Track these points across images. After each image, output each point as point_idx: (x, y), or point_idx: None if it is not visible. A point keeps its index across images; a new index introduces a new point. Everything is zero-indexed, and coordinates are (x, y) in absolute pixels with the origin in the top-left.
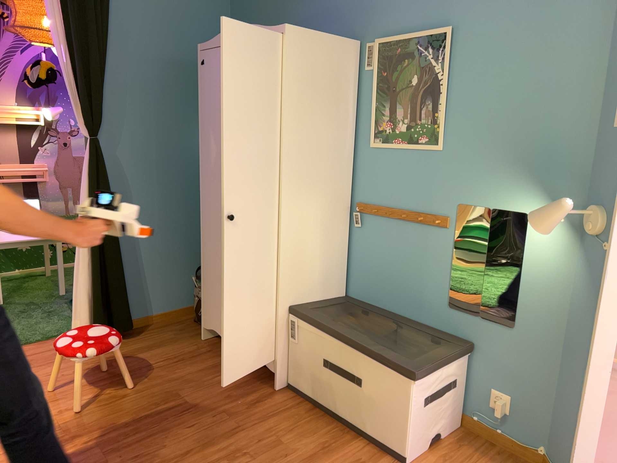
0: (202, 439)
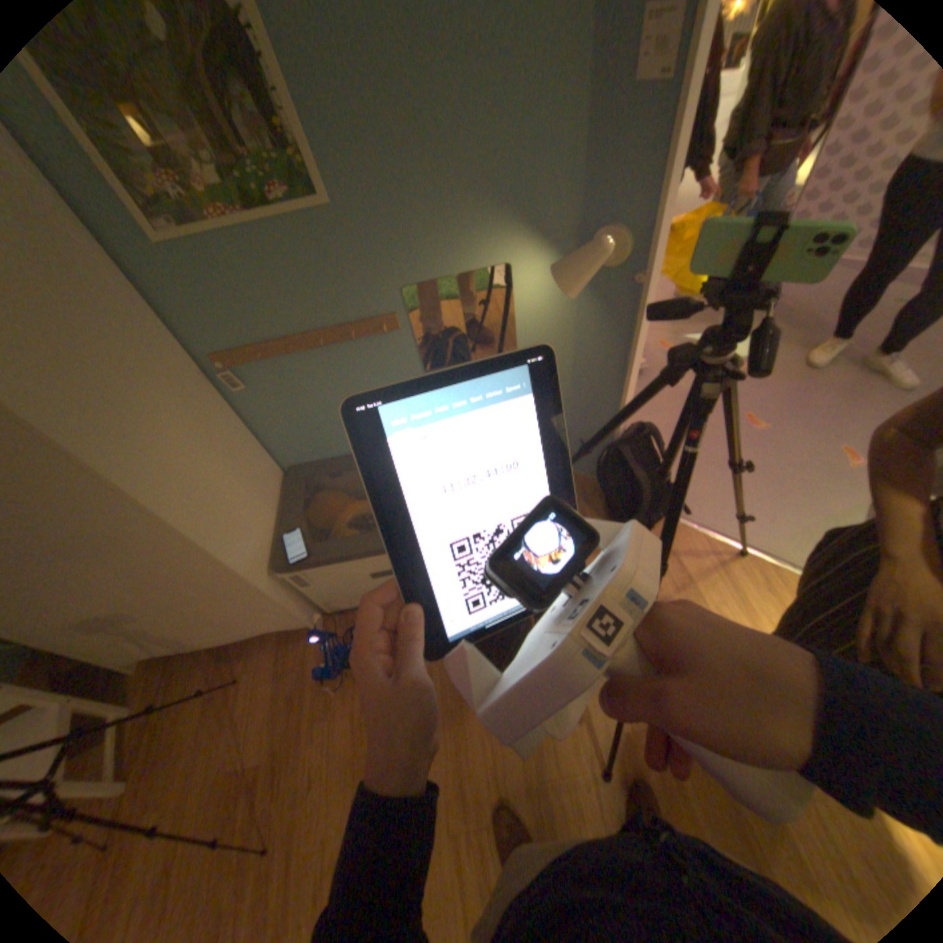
0: (341, 779)
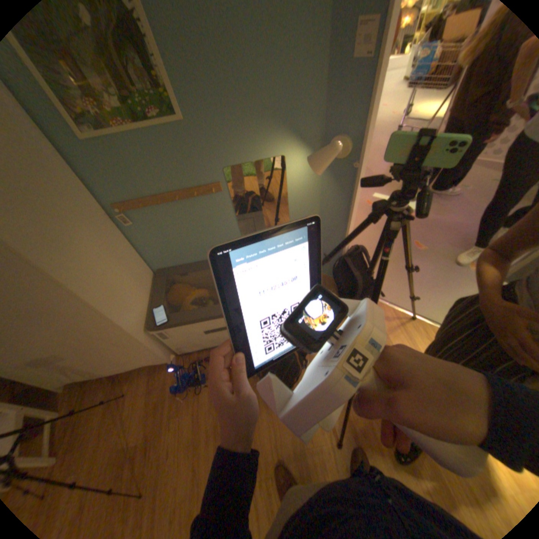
0: (186, 451)
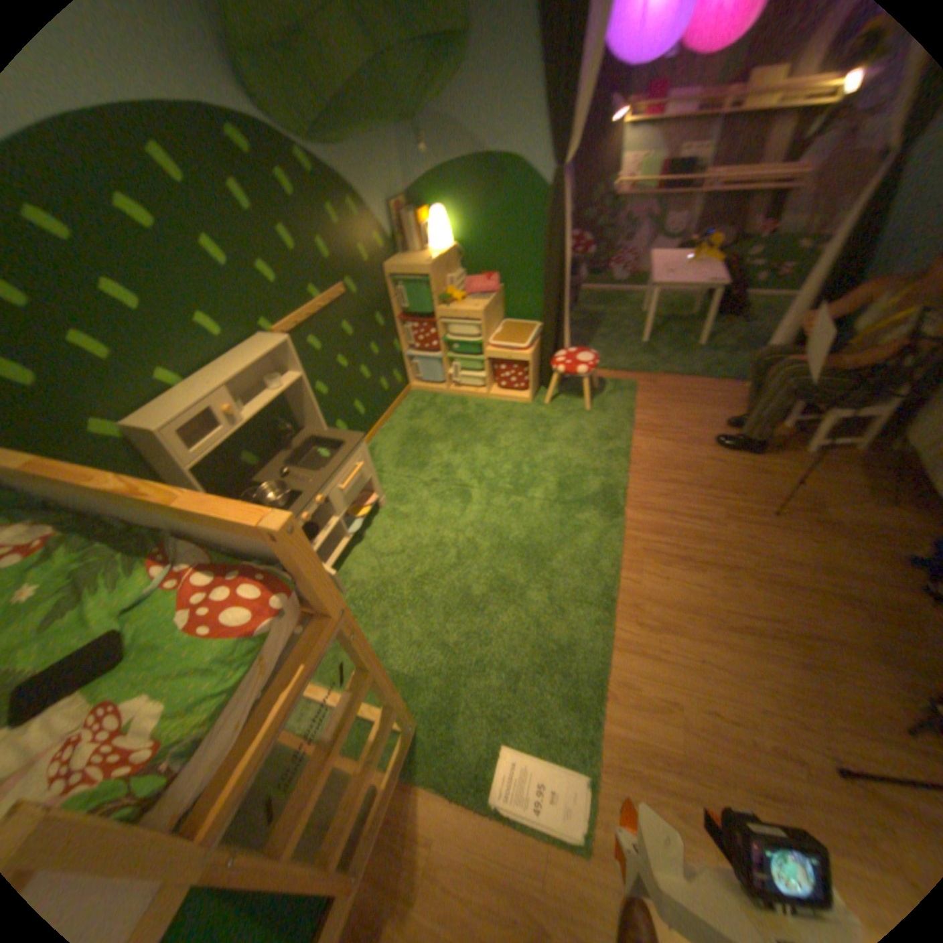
0: (824, 564)
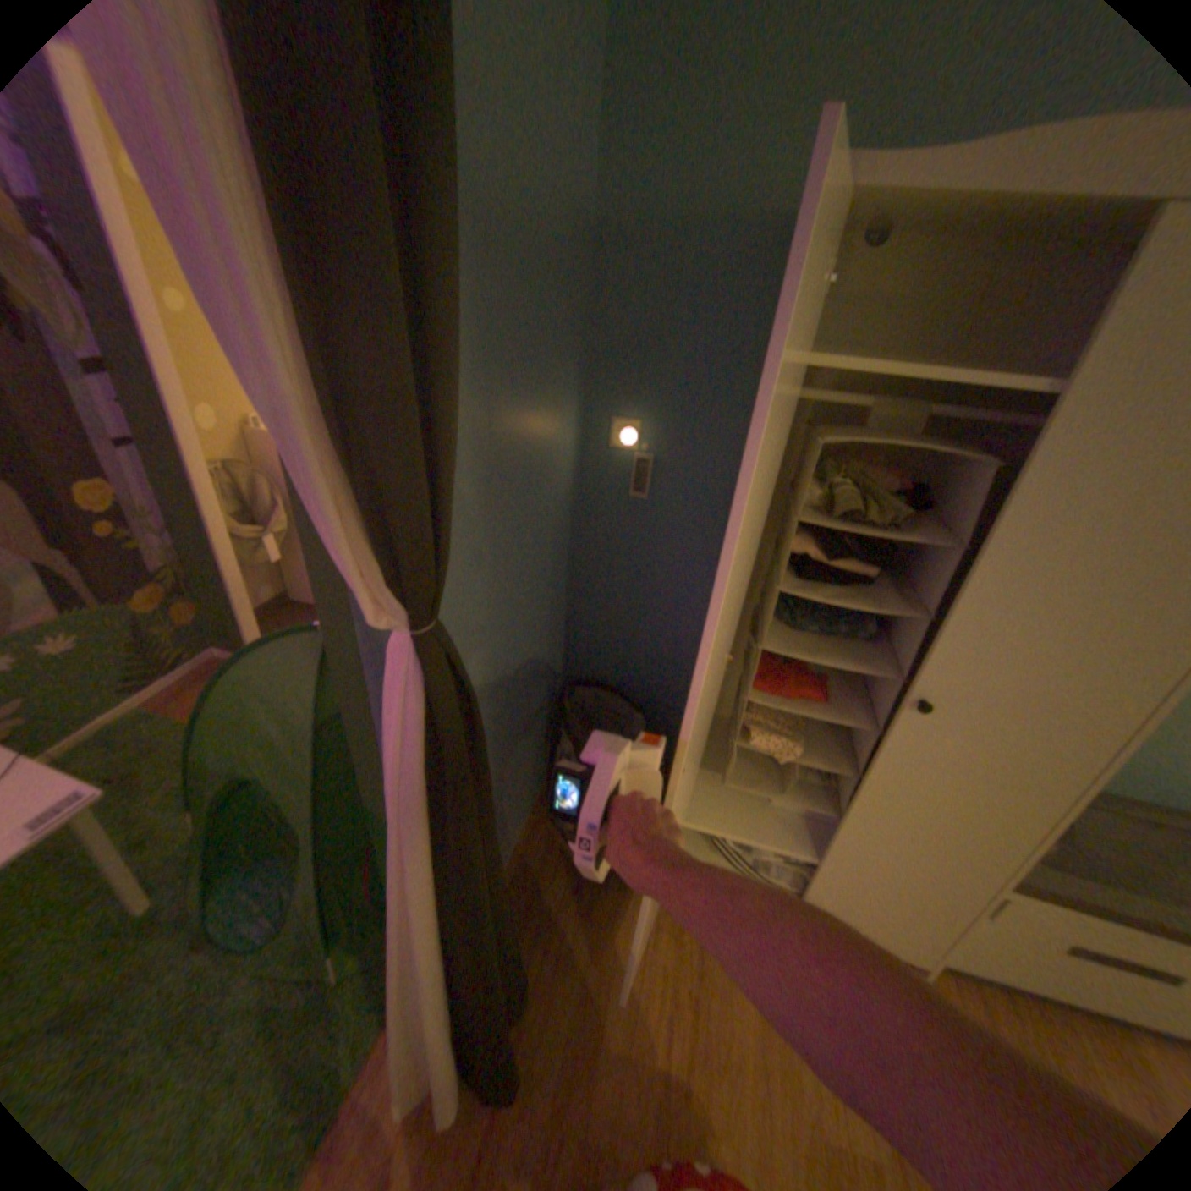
0: None
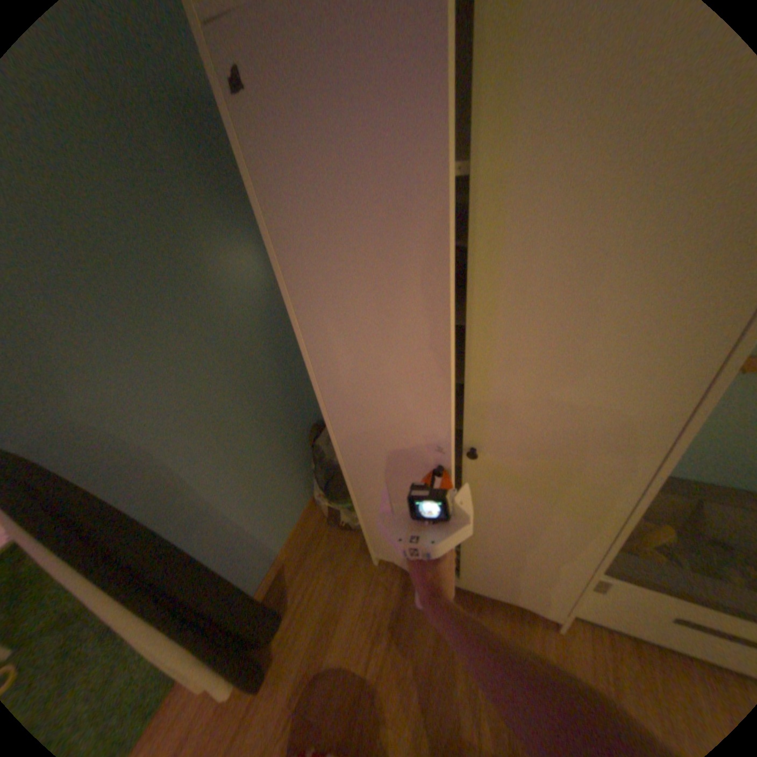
0: None
